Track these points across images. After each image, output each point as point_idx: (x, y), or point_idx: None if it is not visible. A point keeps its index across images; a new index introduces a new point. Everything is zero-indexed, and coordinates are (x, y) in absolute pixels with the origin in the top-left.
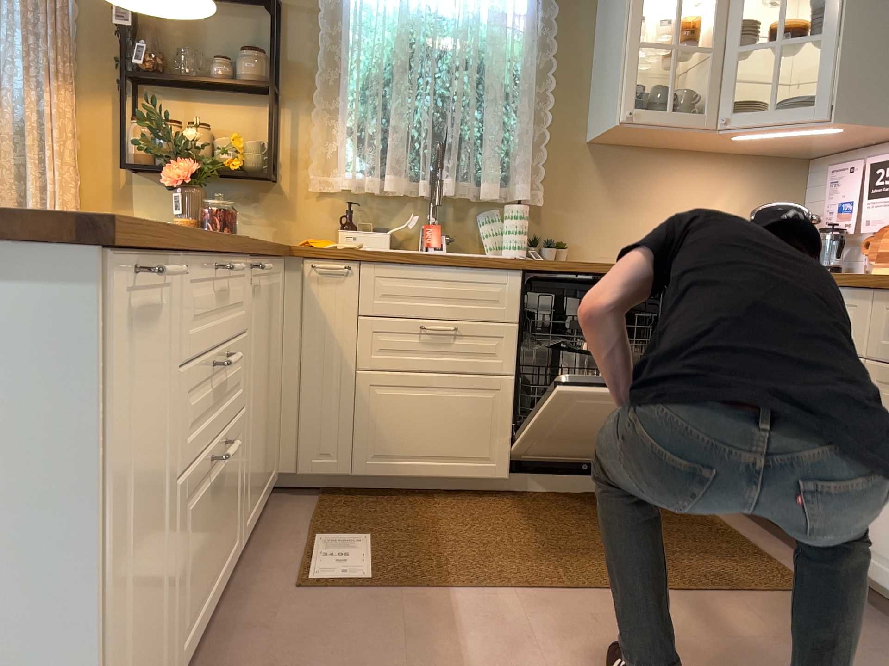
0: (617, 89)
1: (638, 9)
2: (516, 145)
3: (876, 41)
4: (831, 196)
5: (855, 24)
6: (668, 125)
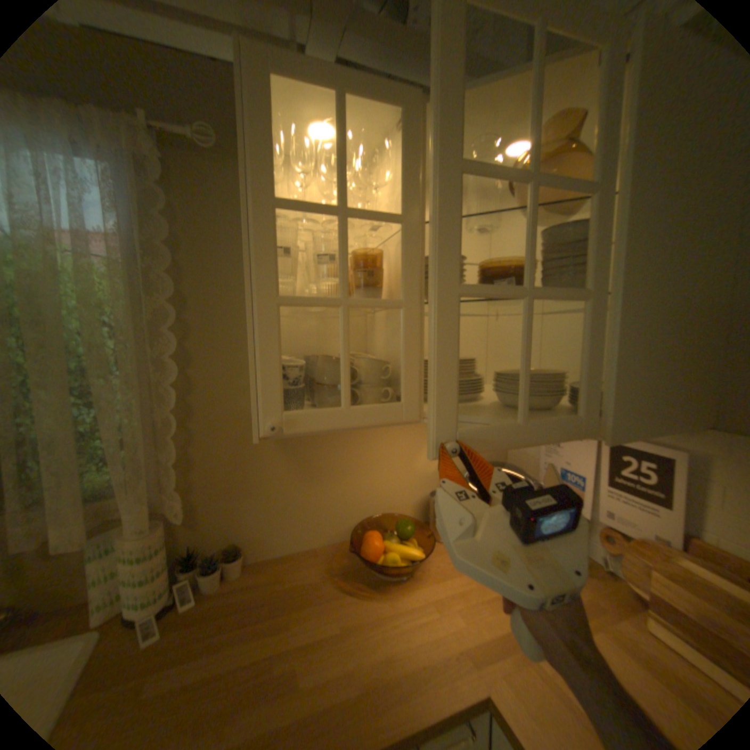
0: (254, 376)
1: (270, 233)
2: (123, 443)
3: (666, 304)
4: (548, 453)
5: (641, 277)
6: (348, 426)
